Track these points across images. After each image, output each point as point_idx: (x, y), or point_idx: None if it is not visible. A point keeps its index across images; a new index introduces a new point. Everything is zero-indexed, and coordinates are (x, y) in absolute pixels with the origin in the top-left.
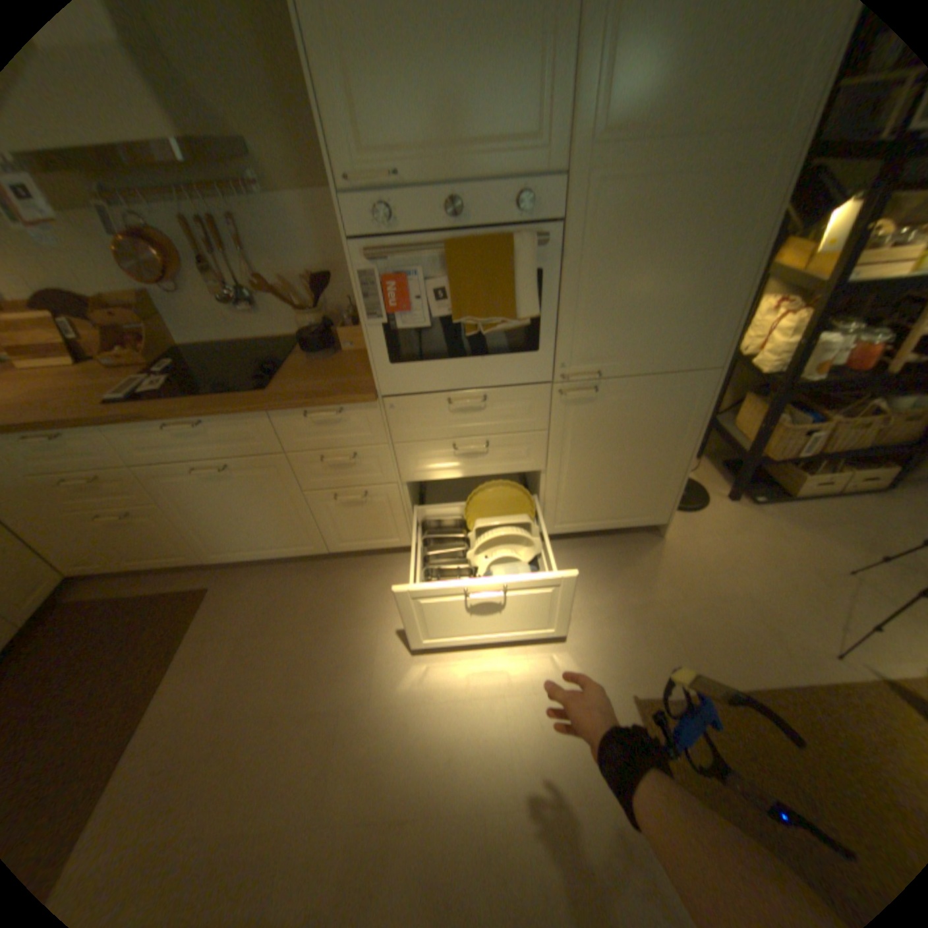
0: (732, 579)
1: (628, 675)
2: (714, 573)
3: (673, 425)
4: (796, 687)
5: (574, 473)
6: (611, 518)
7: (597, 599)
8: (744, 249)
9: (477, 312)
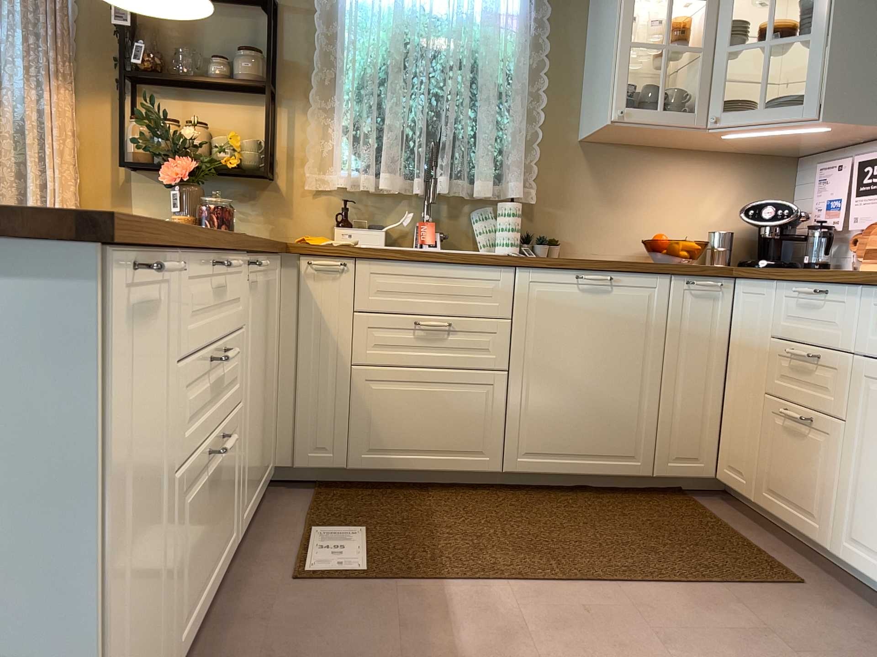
0: None
1: None
2: None
3: None
4: None
5: None
6: None
7: None
8: None
9: None
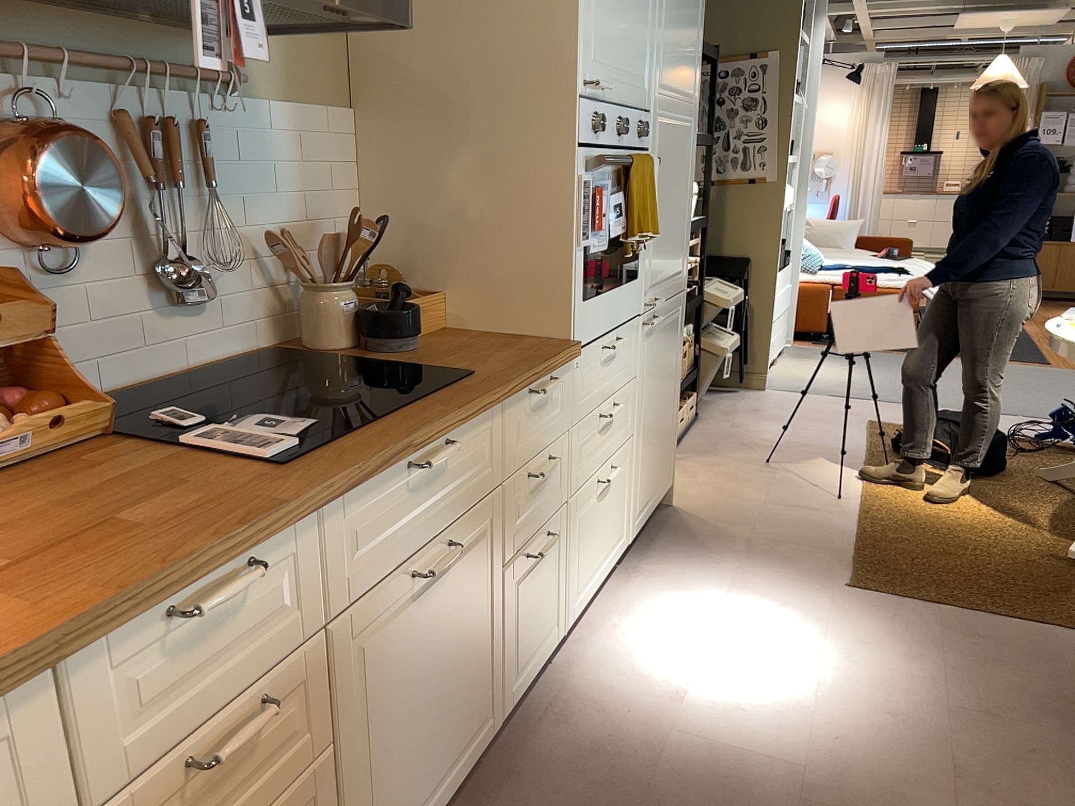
0: (742, 498)
1: (820, 579)
2: (731, 502)
3: (675, 351)
4: (855, 520)
5: (646, 429)
6: (656, 489)
7: (725, 563)
8: (688, 186)
9: (646, 226)
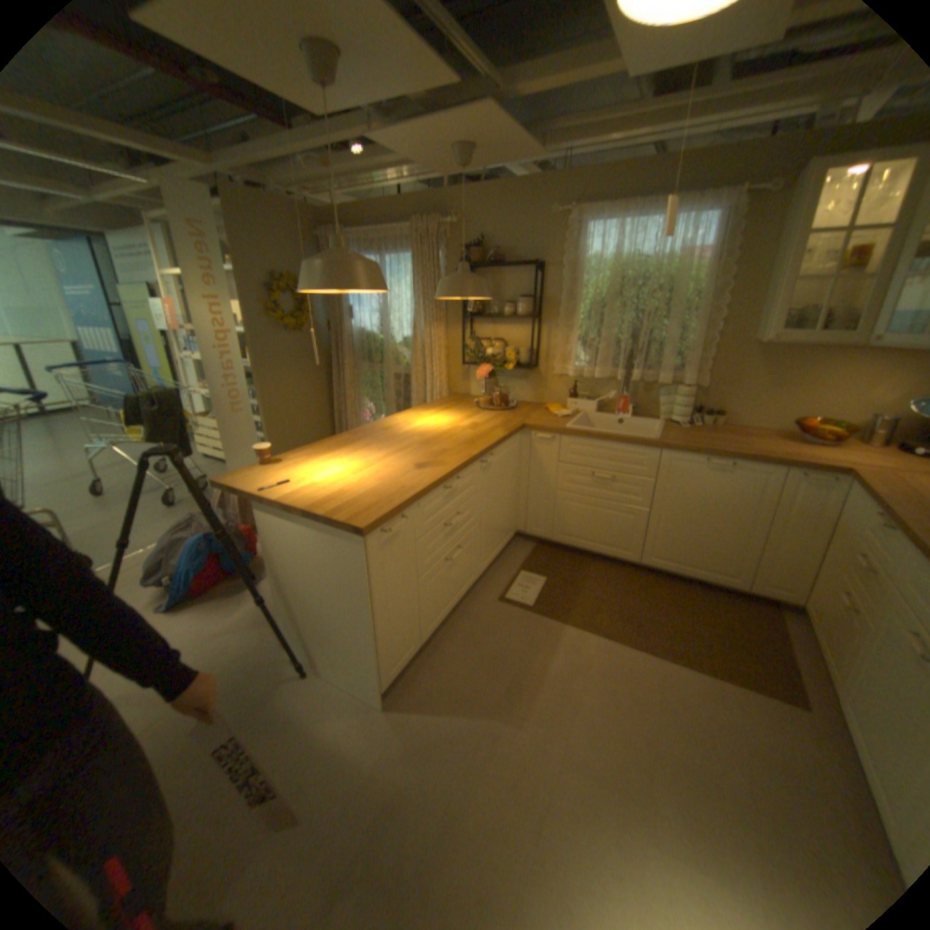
0: None
1: None
2: None
3: None
4: None
5: None
6: None
7: None
8: None
9: None
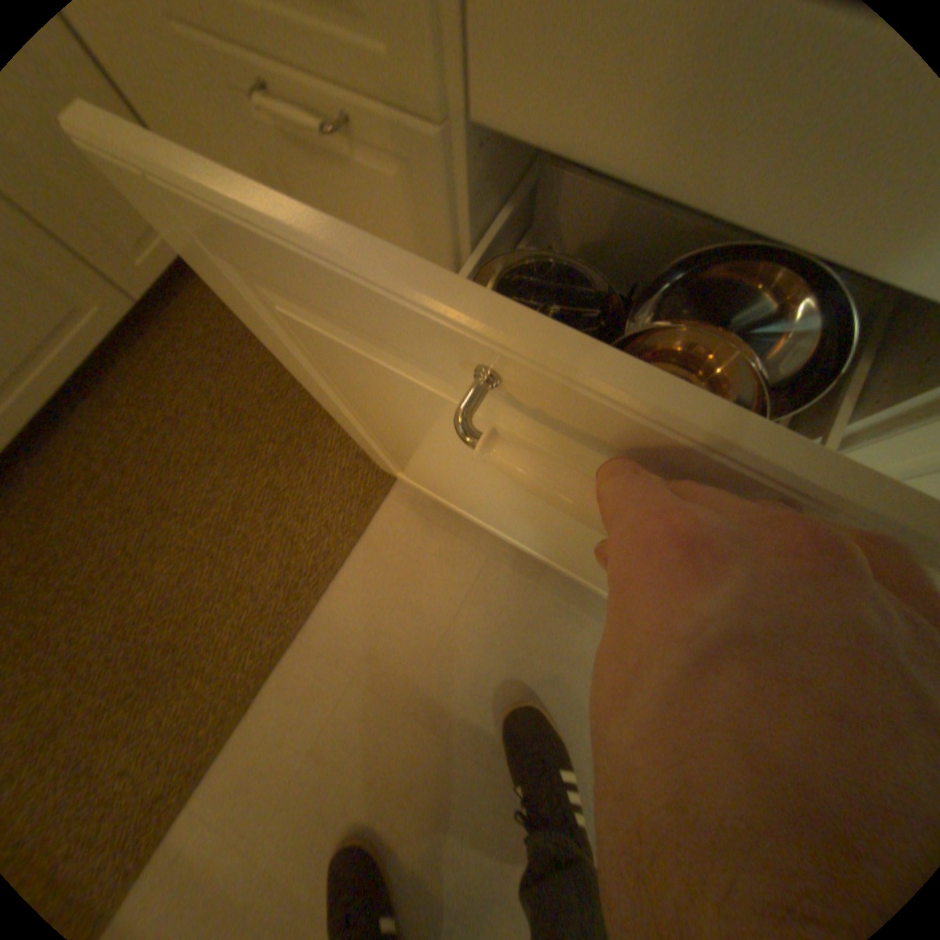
0: None
1: None
2: None
3: None
4: None
5: None
6: None
7: None
8: None
9: None
